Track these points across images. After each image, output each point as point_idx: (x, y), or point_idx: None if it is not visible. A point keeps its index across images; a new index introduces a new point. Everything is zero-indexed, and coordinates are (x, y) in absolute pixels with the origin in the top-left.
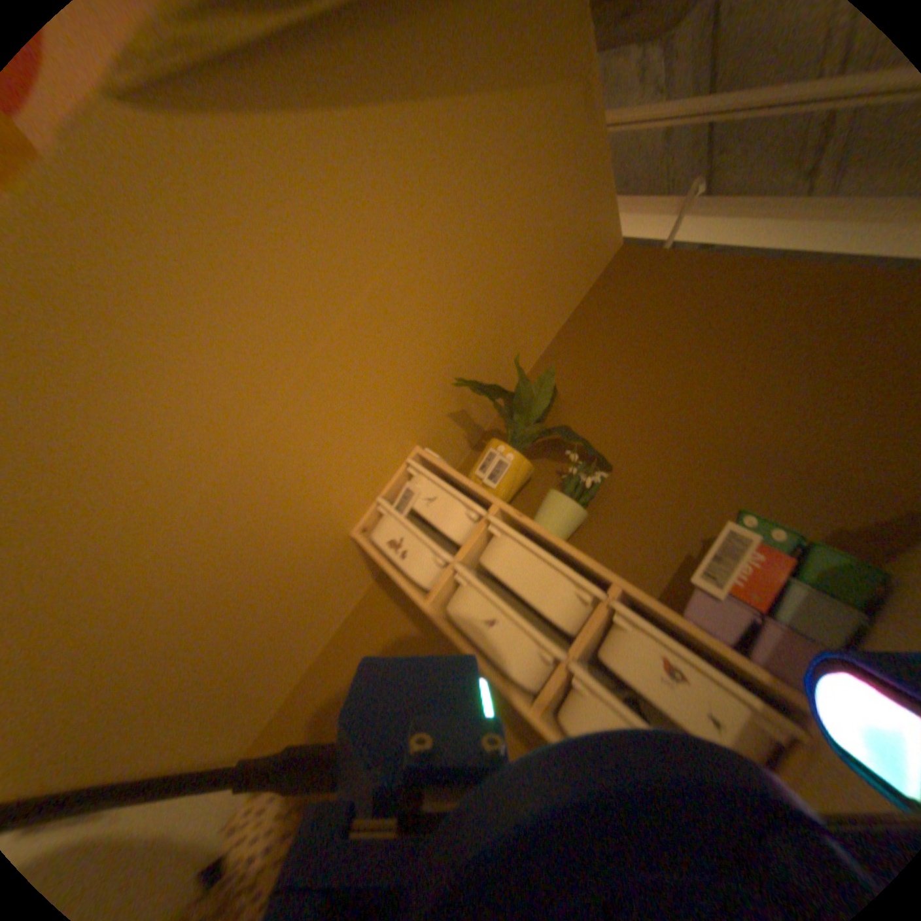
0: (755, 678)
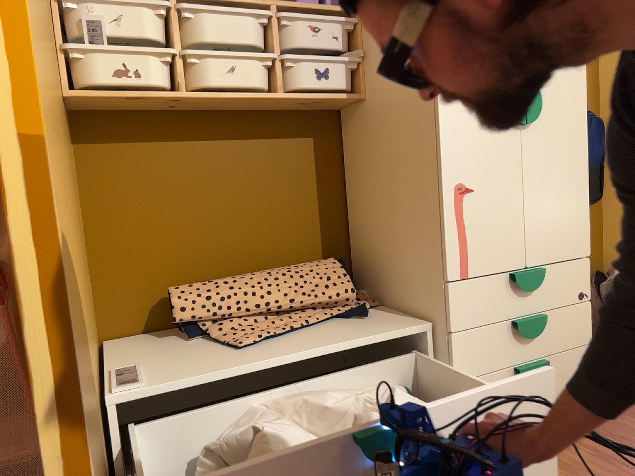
0: (338, 10)
